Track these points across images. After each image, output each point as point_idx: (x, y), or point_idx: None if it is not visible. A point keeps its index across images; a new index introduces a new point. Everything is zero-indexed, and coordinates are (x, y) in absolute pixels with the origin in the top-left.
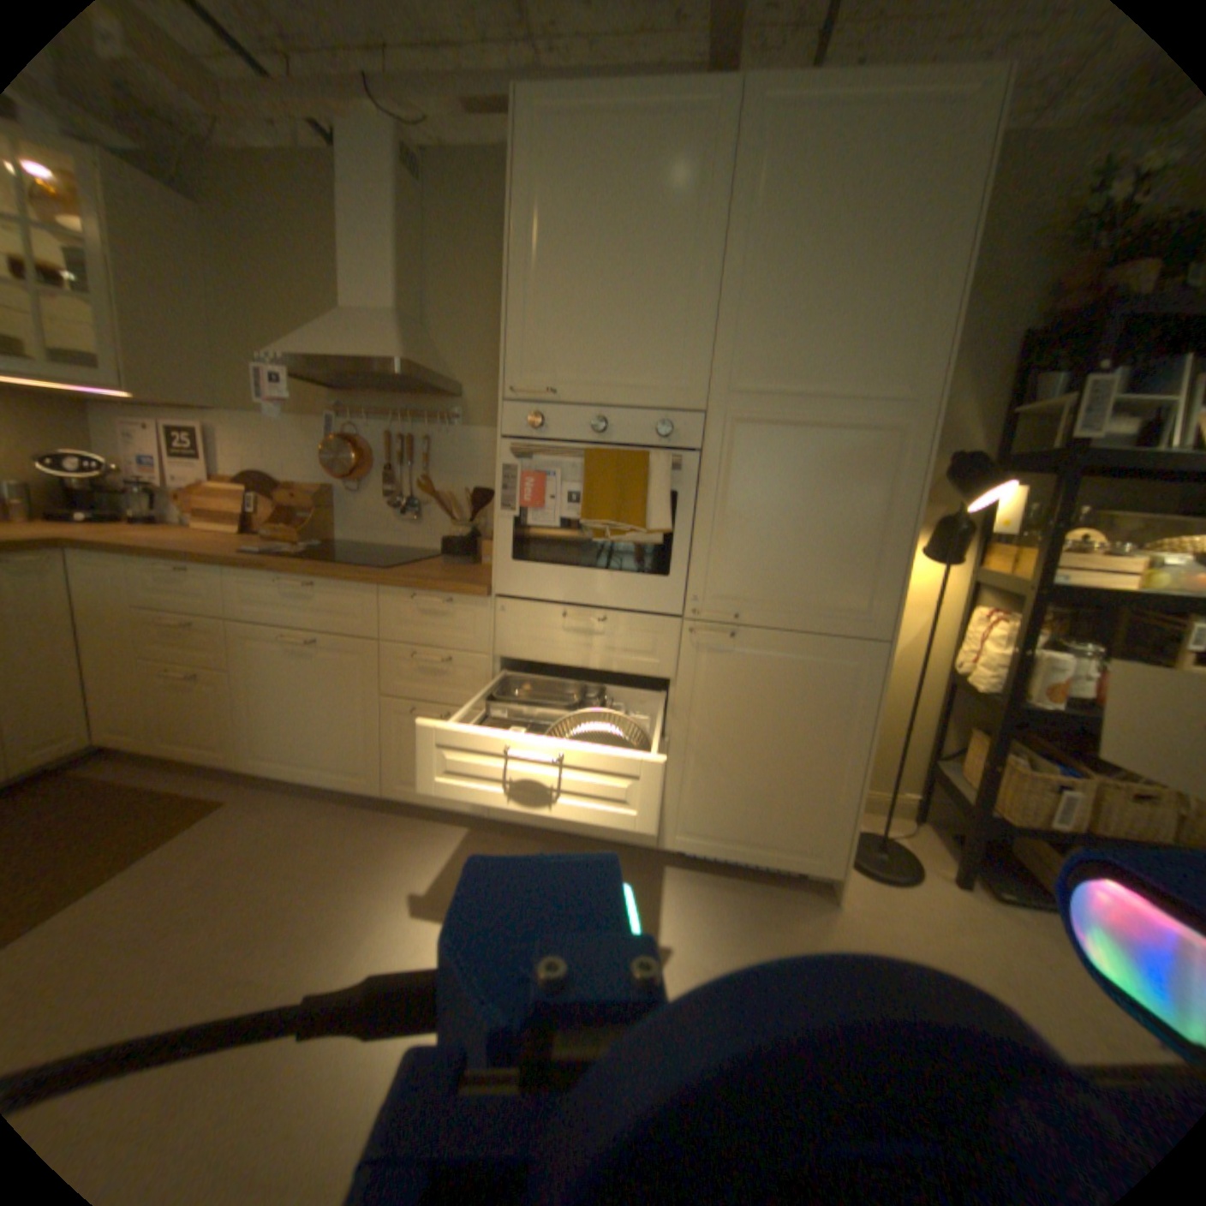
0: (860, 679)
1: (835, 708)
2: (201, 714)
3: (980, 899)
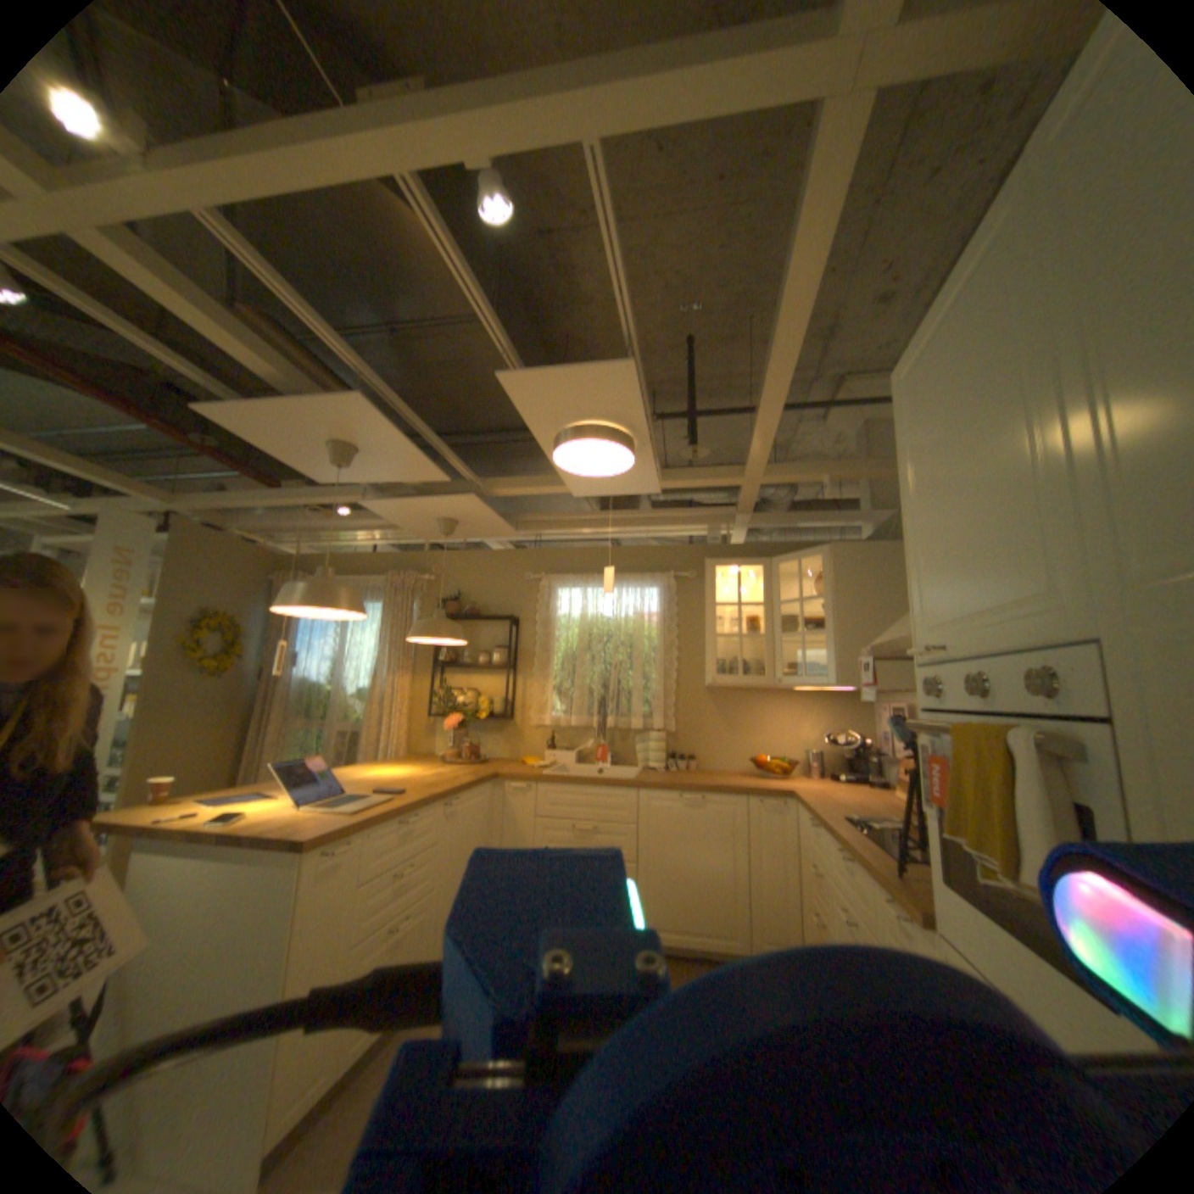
0: None
1: None
2: None
3: None
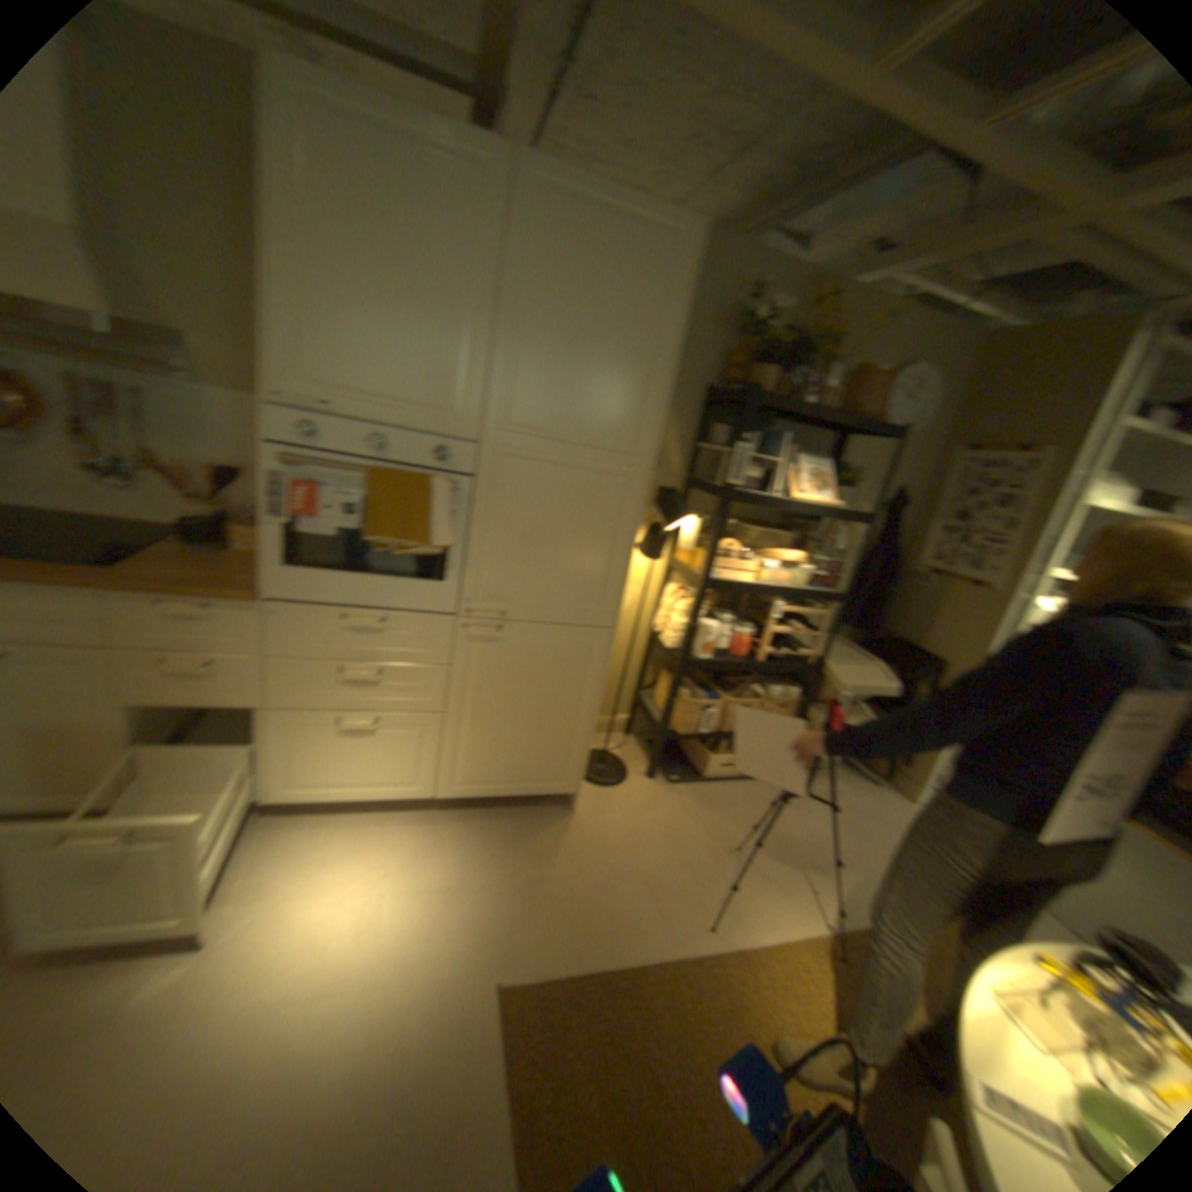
0: (588, 655)
1: (570, 677)
2: None
3: (655, 782)
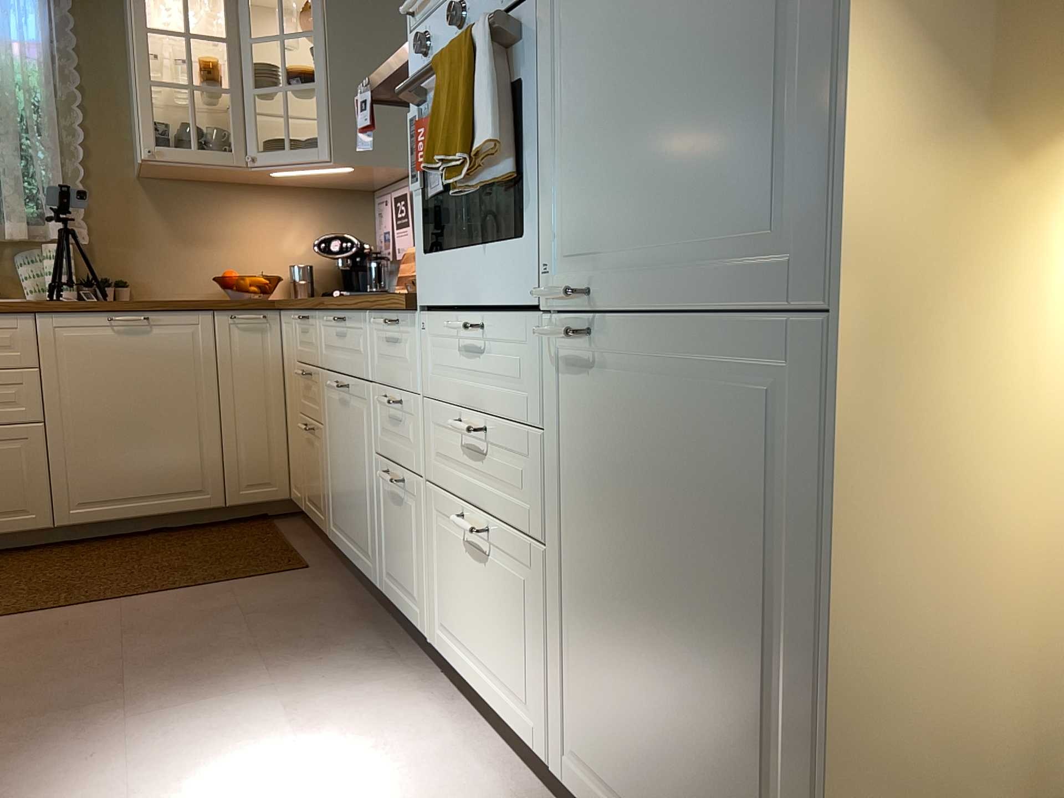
0: (803, 436)
1: (762, 519)
2: (317, 469)
3: None
